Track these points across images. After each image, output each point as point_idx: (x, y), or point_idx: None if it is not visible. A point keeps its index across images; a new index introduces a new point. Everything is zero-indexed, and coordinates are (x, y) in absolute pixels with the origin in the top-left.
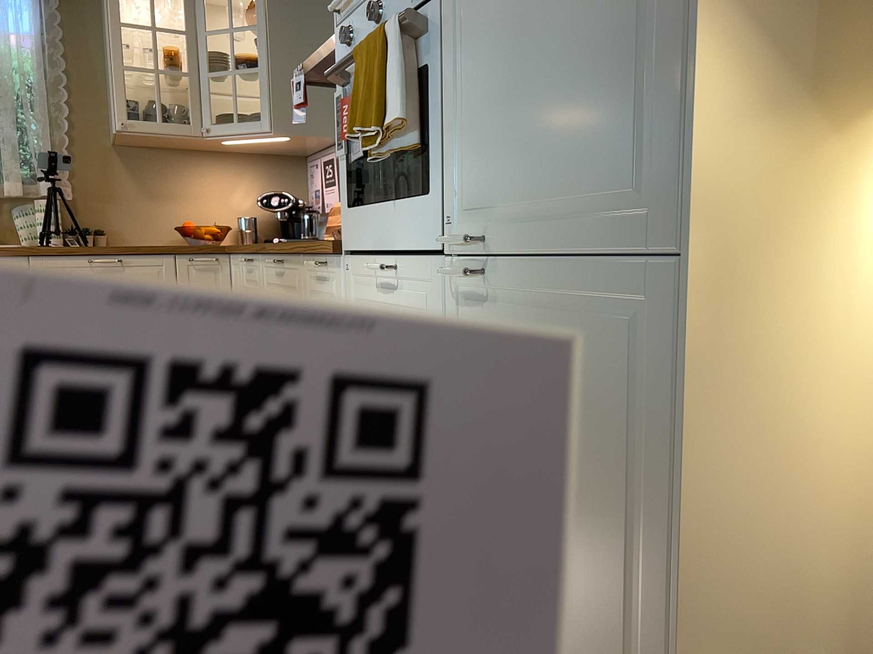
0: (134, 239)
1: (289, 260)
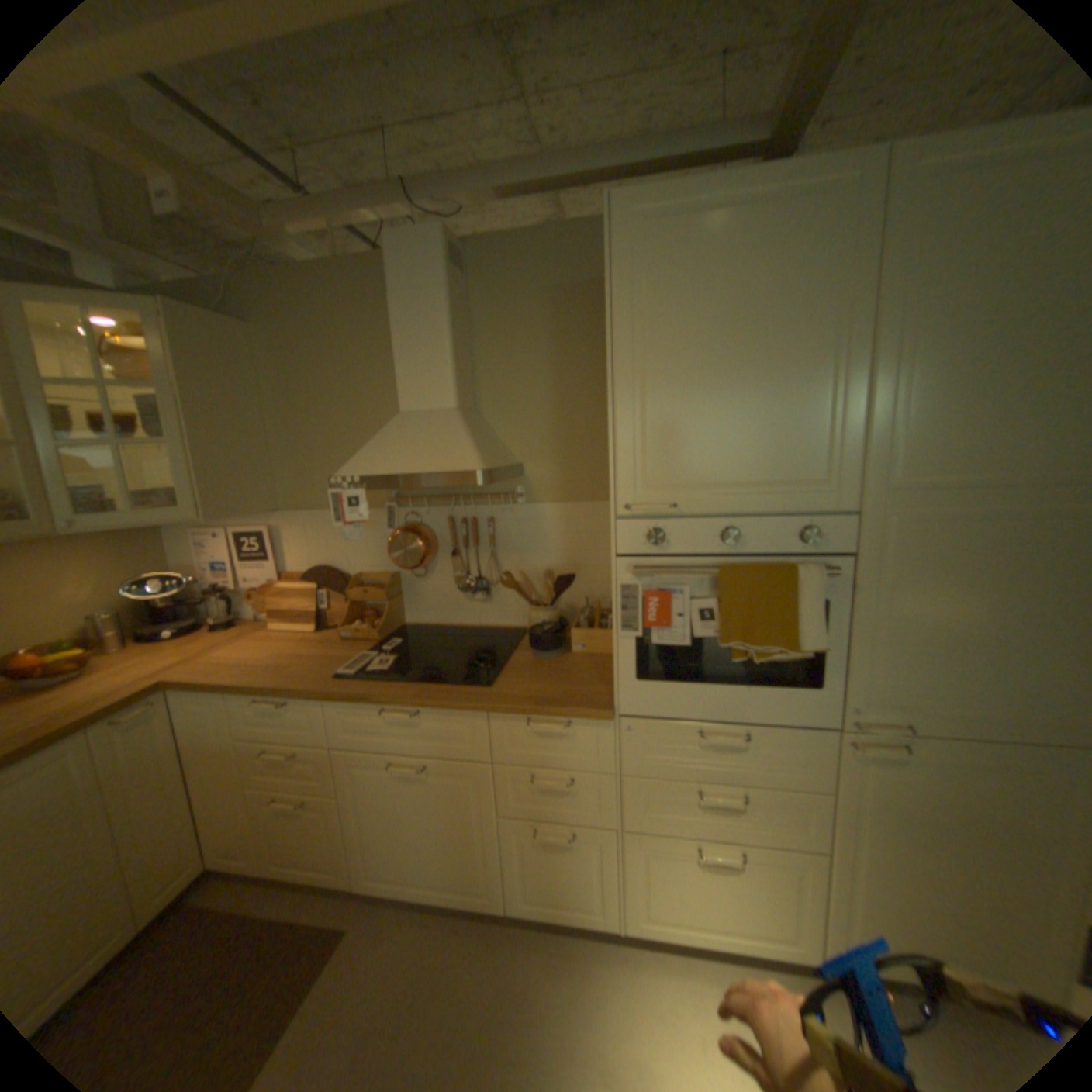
0: None
1: (443, 713)
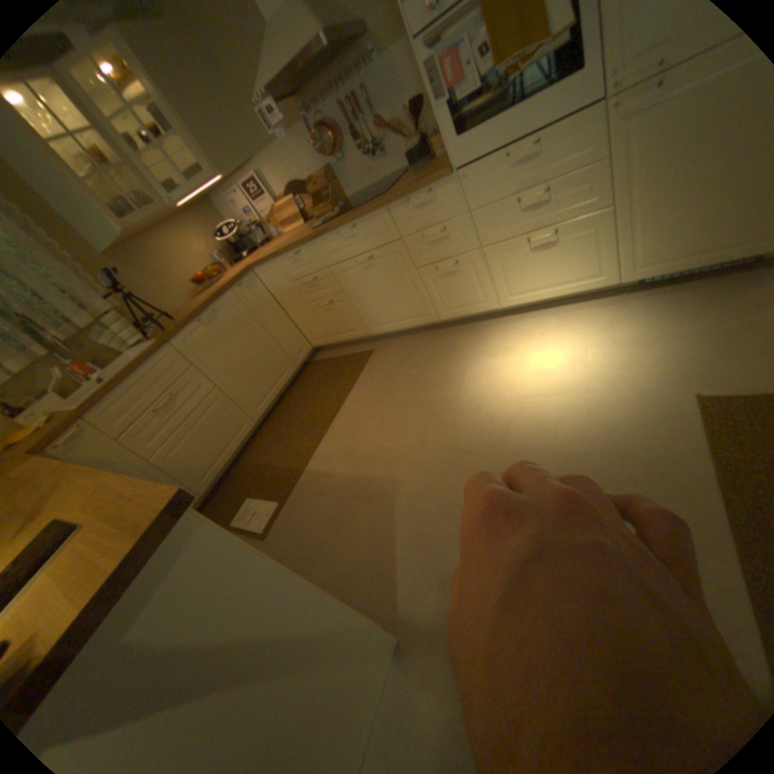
0: (169, 306)
1: (366, 218)
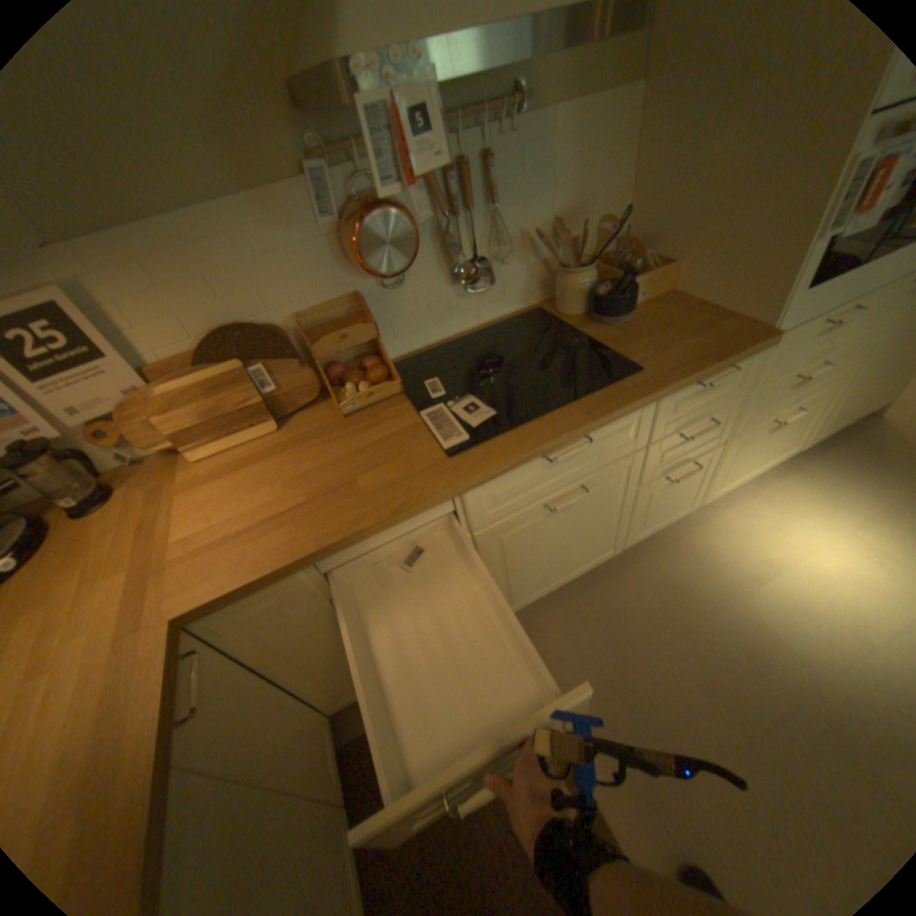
0: None
1: (613, 421)
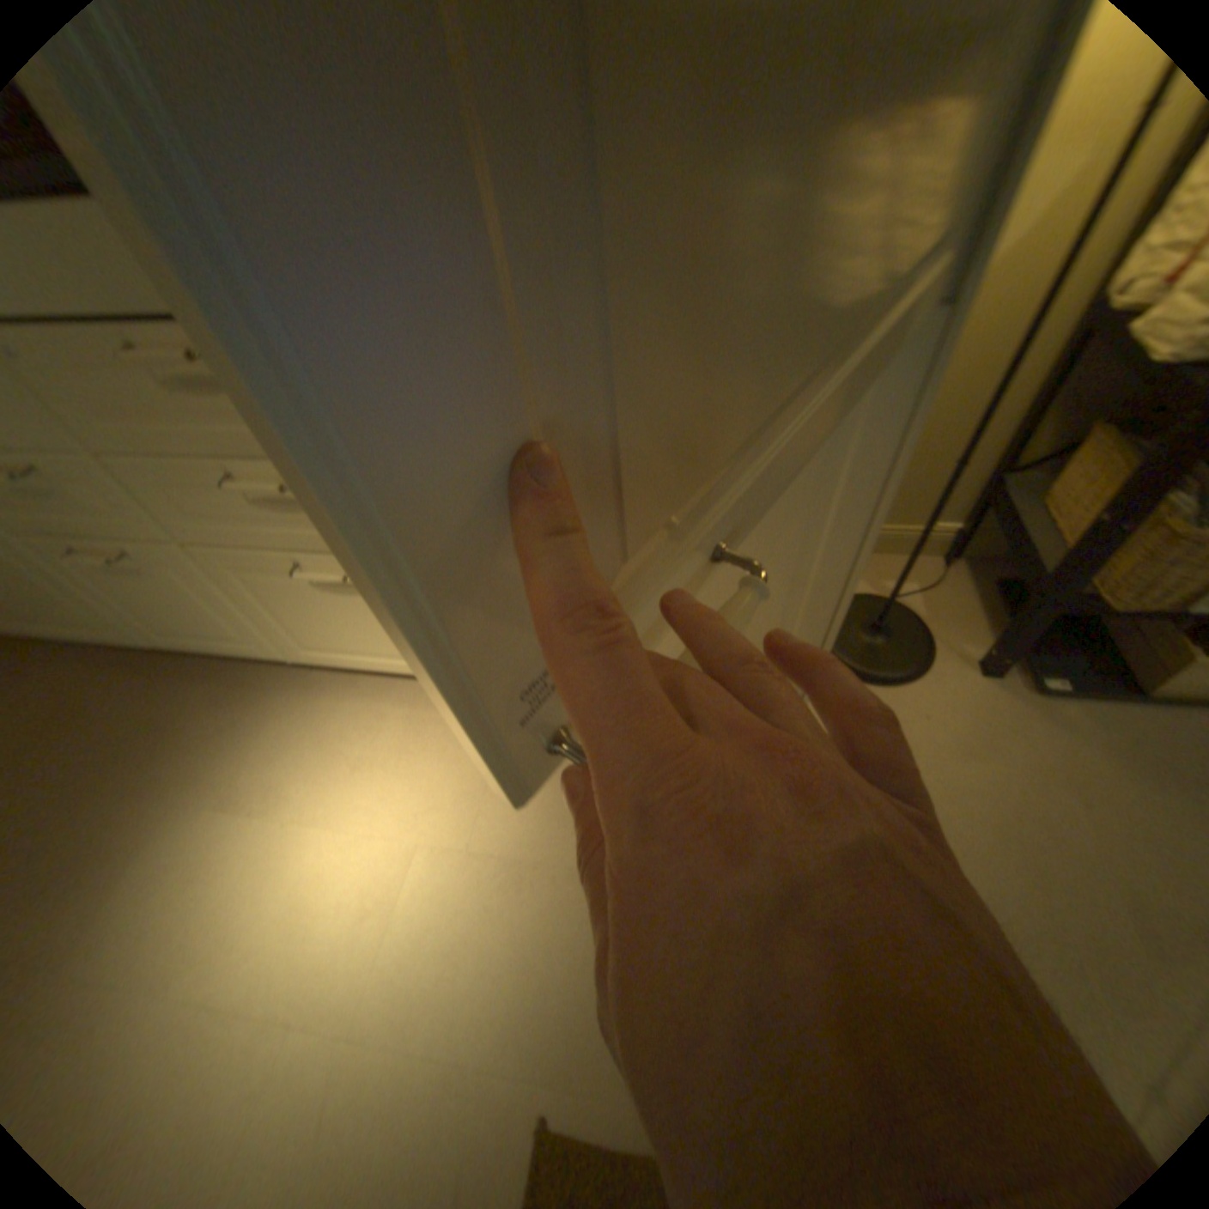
0: None
1: None
